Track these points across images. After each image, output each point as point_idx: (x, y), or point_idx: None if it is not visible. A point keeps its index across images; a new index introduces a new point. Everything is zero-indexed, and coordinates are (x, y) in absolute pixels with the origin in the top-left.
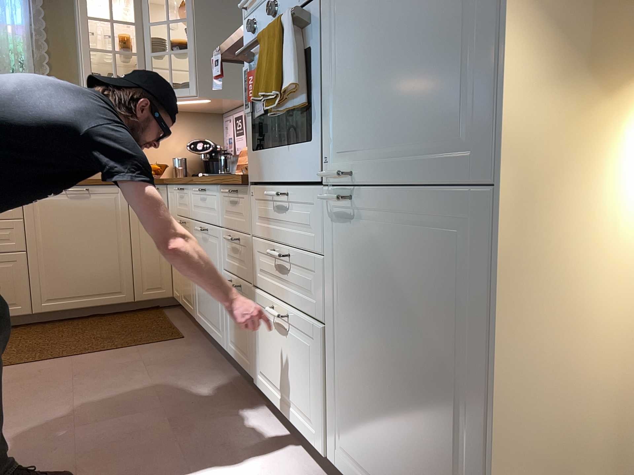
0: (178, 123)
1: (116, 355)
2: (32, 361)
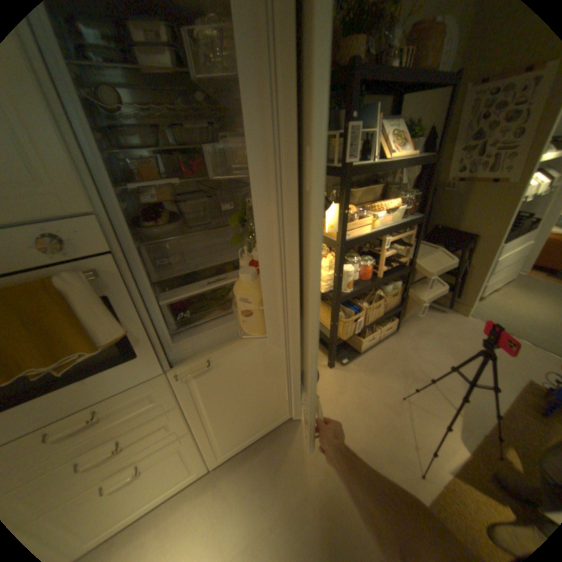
0: None
1: None
2: None
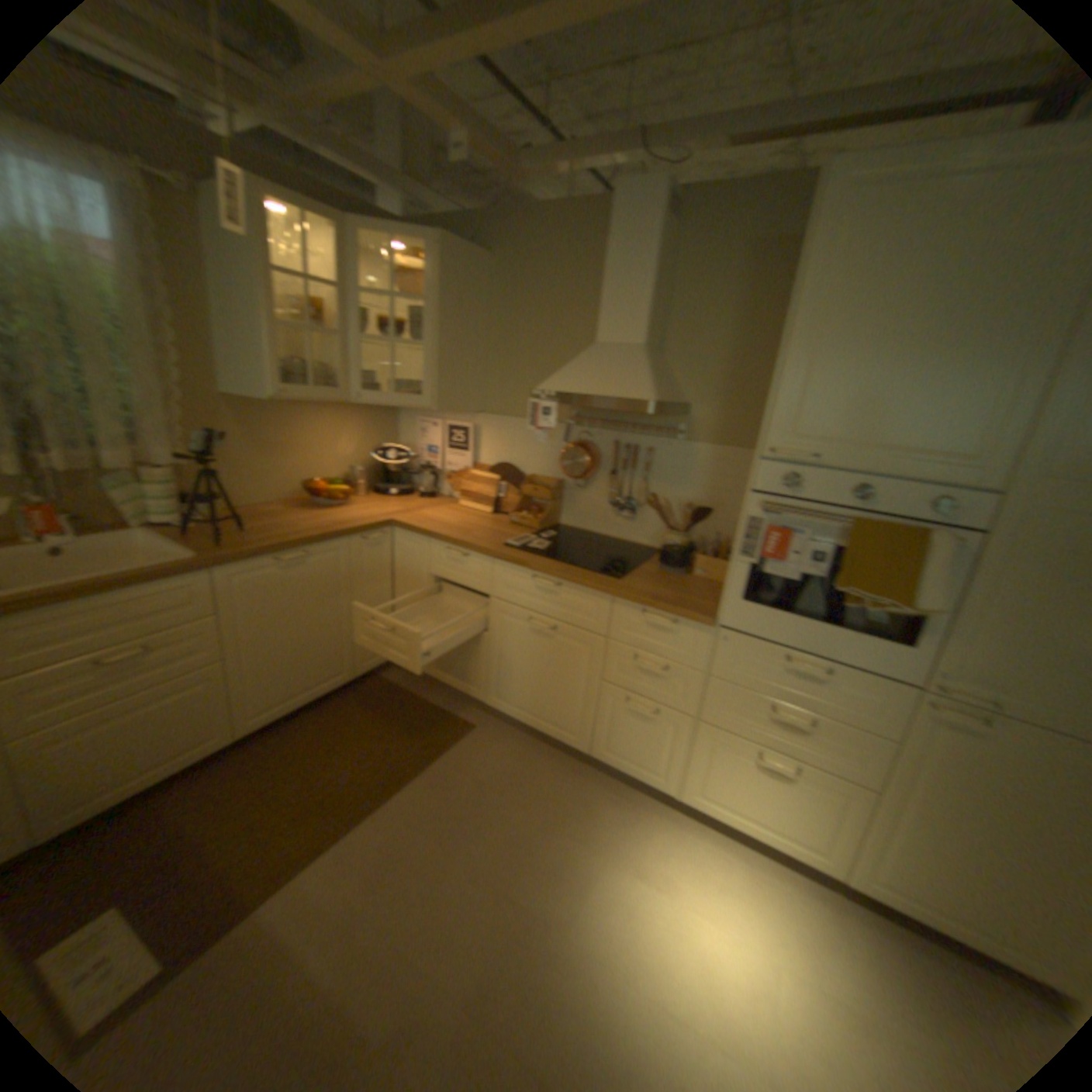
0: (347, 417)
1: (432, 783)
2: (335, 833)
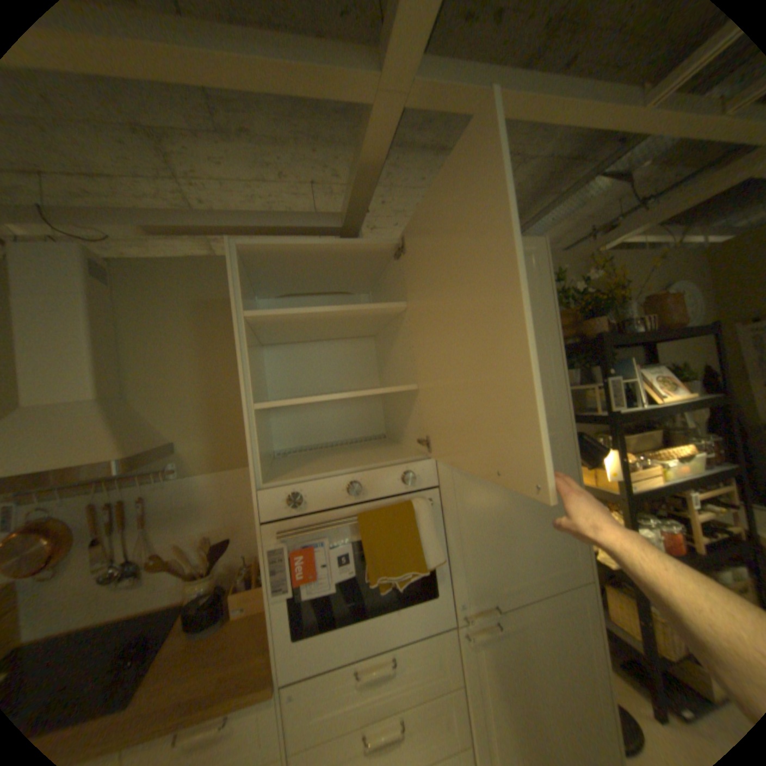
0: None
1: None
2: None
